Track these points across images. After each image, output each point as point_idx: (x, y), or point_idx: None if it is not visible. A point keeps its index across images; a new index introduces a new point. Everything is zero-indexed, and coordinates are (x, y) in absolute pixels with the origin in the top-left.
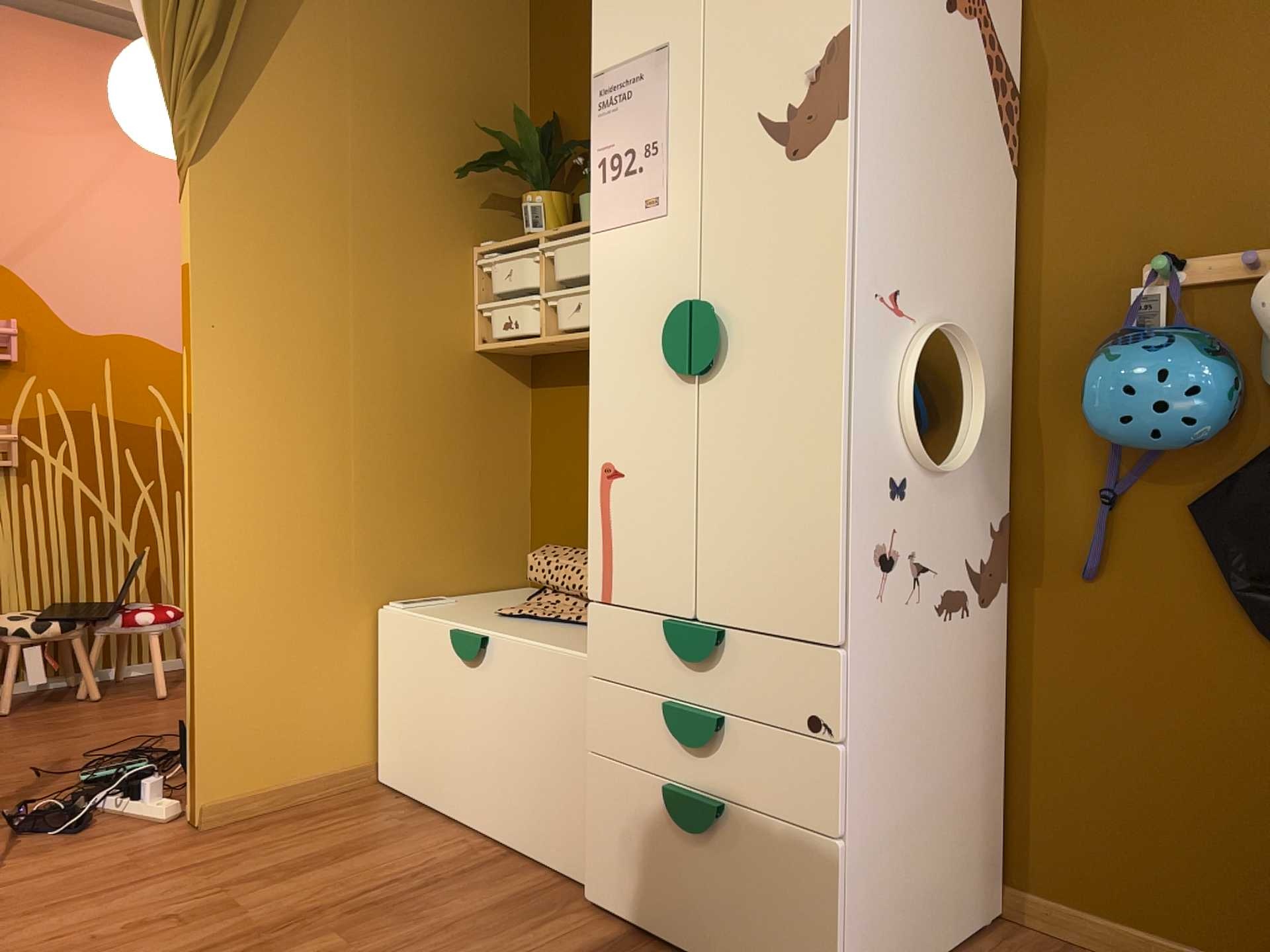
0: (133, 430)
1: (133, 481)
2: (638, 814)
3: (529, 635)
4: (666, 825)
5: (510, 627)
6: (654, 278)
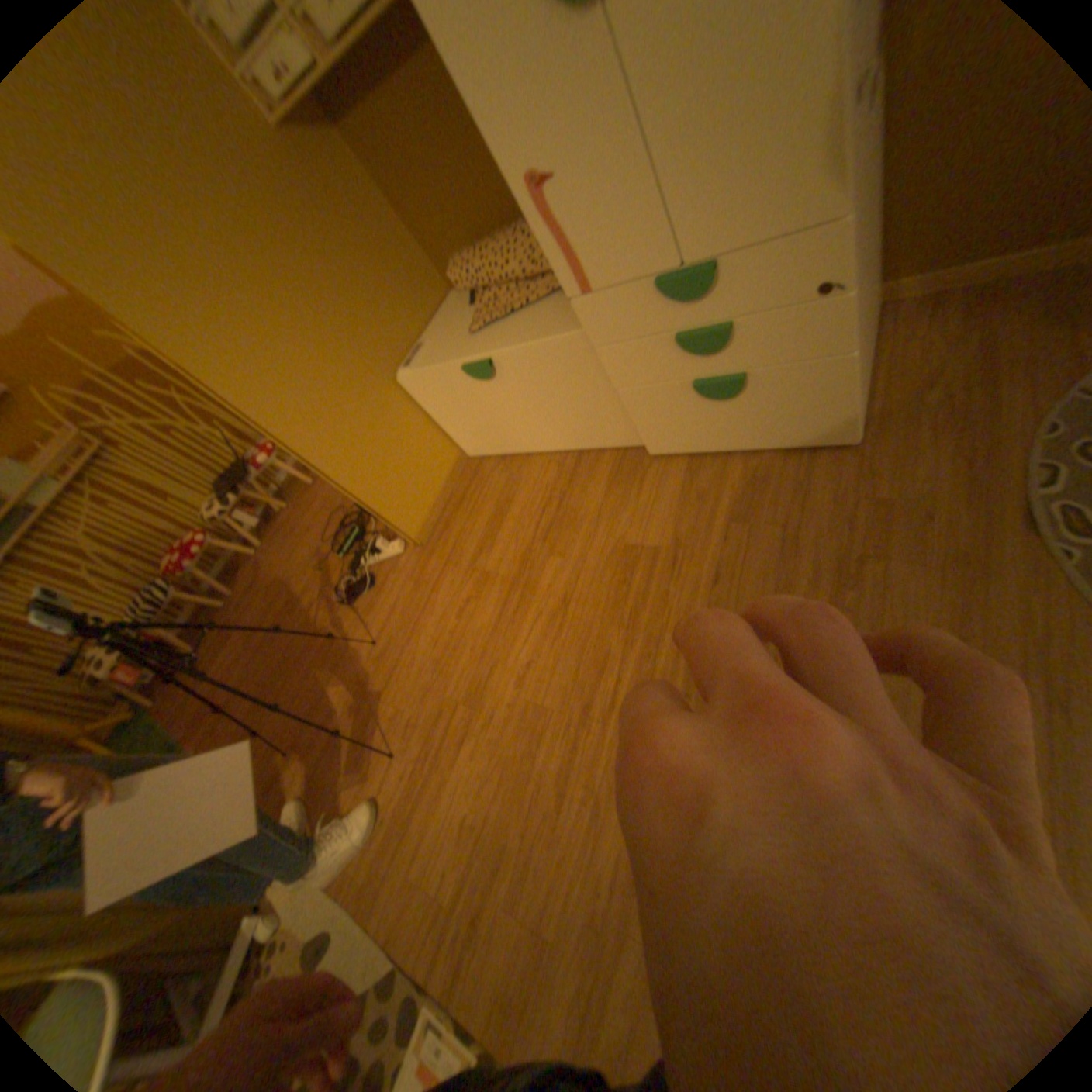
0: (120, 366)
1: (160, 394)
2: (674, 402)
3: (515, 335)
4: (698, 399)
5: (494, 336)
6: None
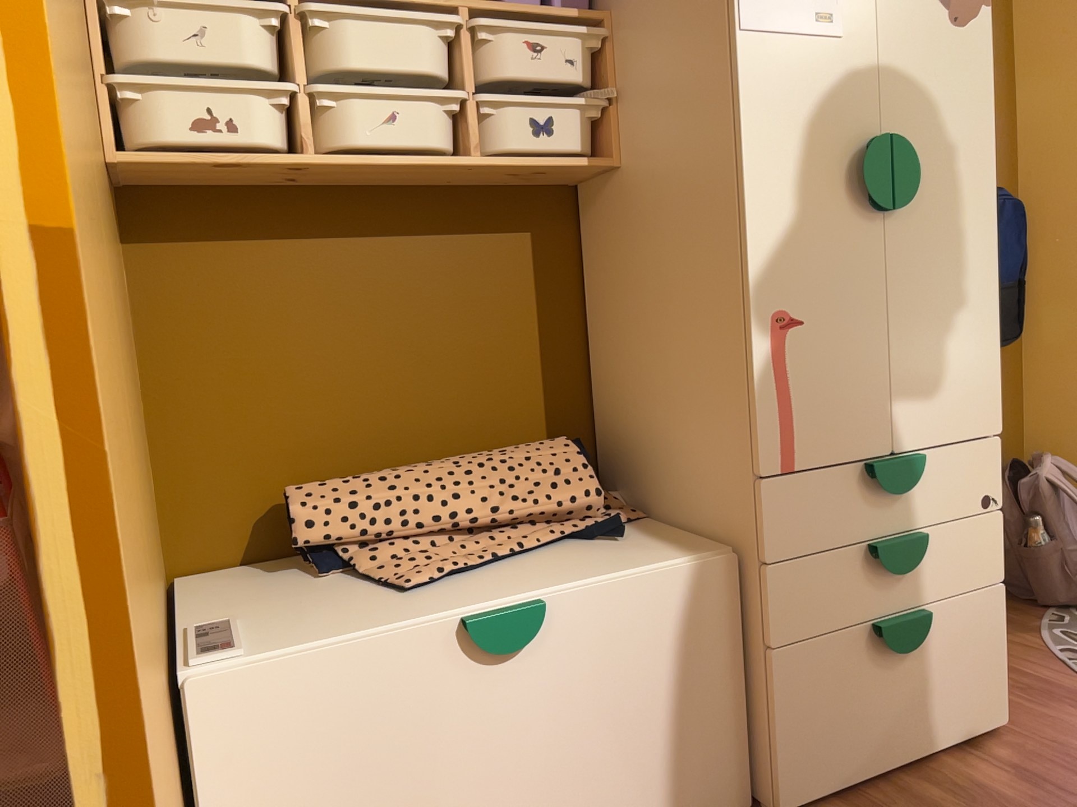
0: None
1: None
2: (842, 675)
3: (571, 576)
4: (872, 665)
5: (504, 585)
6: (830, 105)
